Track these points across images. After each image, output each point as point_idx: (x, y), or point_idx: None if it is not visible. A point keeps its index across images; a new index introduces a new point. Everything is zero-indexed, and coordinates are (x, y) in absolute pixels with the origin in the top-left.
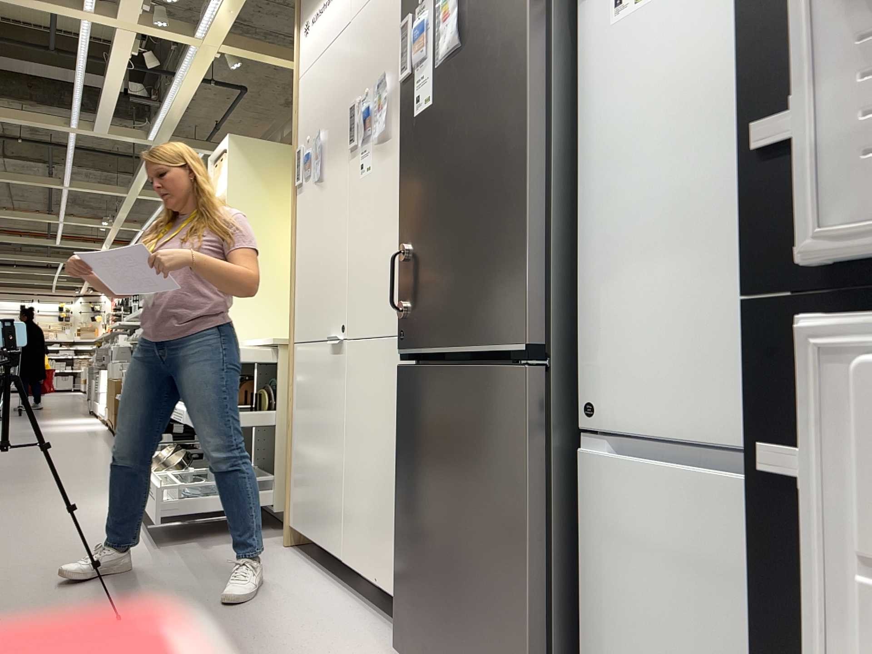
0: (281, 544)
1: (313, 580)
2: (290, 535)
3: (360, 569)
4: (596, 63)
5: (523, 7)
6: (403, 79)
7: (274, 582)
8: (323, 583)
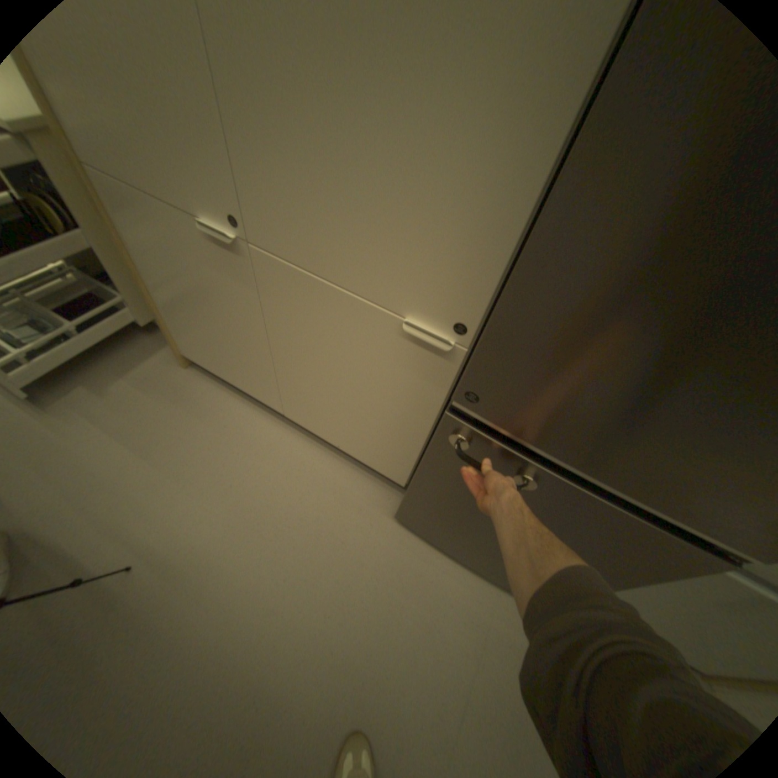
0: (176, 363)
1: (253, 420)
2: (184, 359)
3: (313, 430)
4: None
5: None
6: None
7: (222, 436)
8: (264, 422)
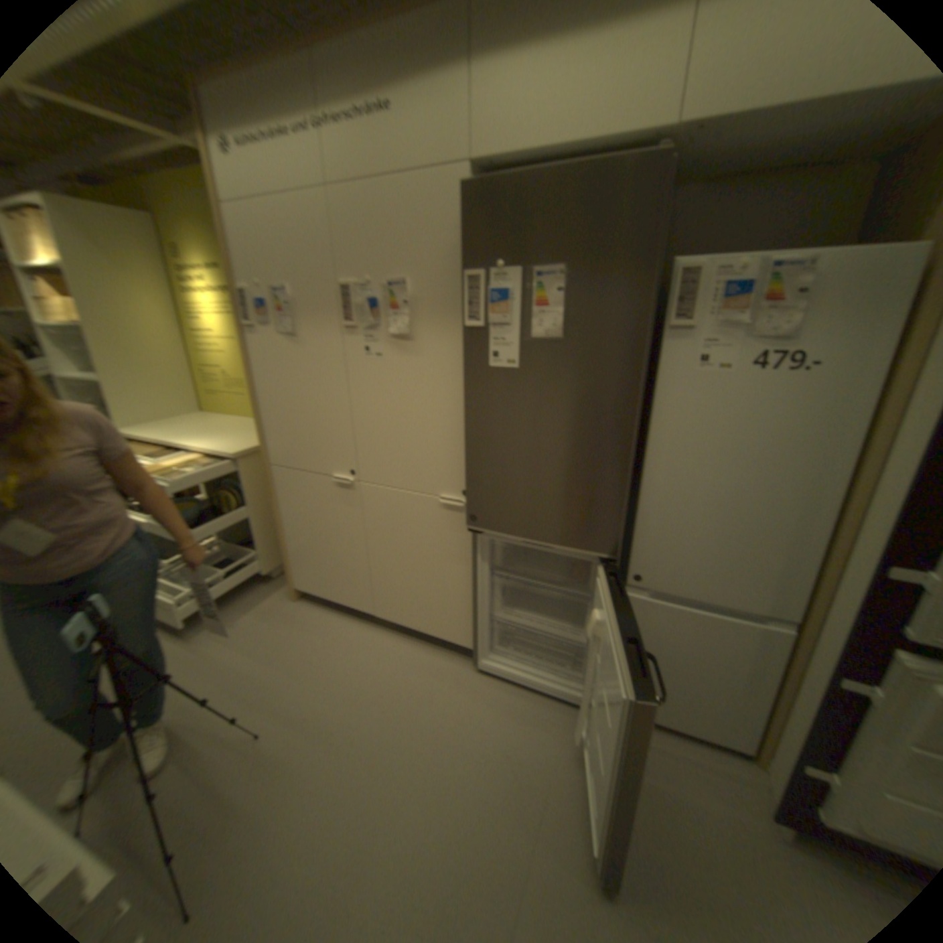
0: (286, 599)
1: (348, 628)
2: (293, 593)
3: (397, 621)
4: (672, 388)
5: (639, 343)
6: (469, 324)
7: (324, 642)
8: (357, 628)
